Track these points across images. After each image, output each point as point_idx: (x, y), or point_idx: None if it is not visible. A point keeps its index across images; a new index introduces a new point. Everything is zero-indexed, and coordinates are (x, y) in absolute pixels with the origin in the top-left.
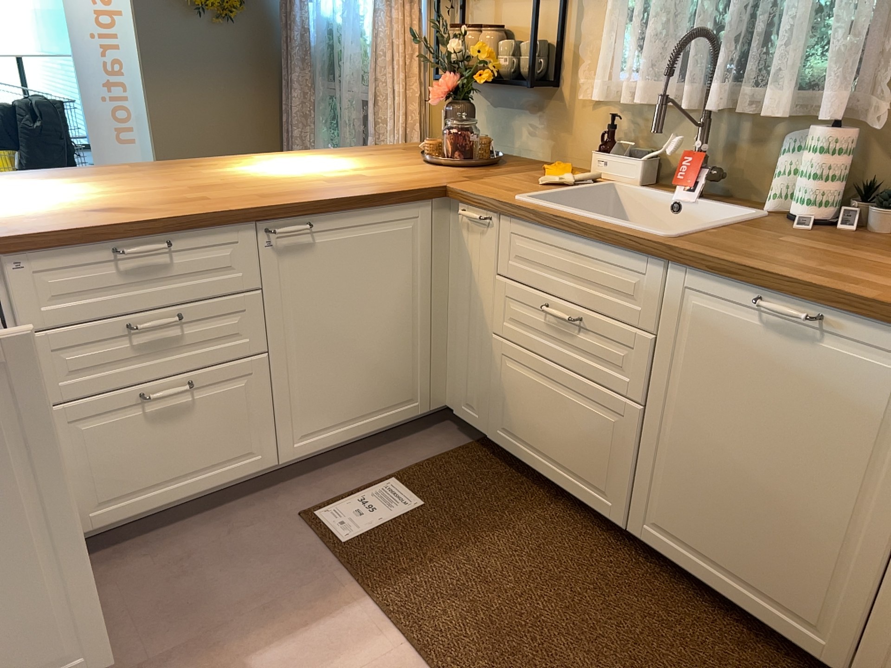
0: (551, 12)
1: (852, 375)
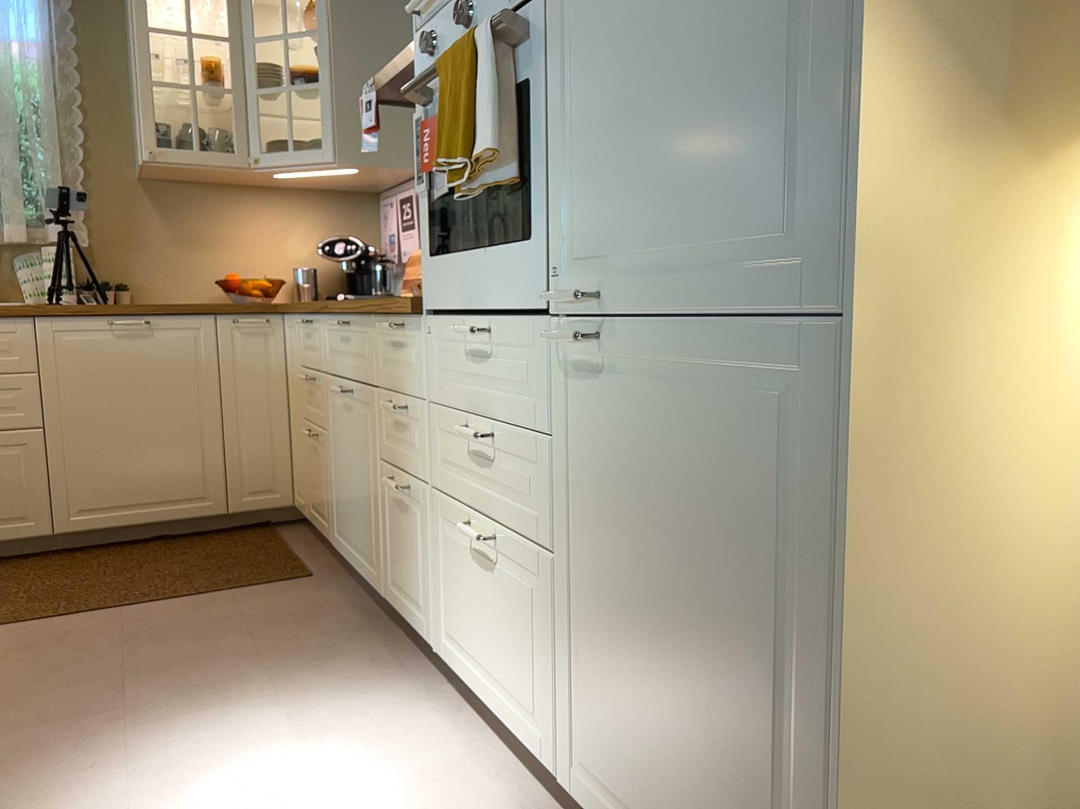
0: None
1: (172, 346)
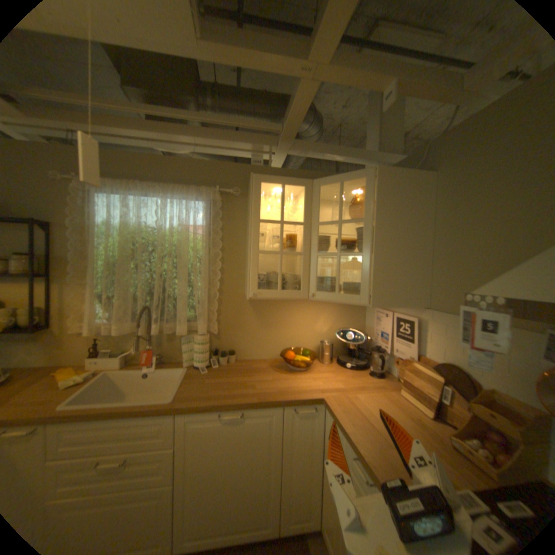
0: (40, 290)
1: (256, 428)
